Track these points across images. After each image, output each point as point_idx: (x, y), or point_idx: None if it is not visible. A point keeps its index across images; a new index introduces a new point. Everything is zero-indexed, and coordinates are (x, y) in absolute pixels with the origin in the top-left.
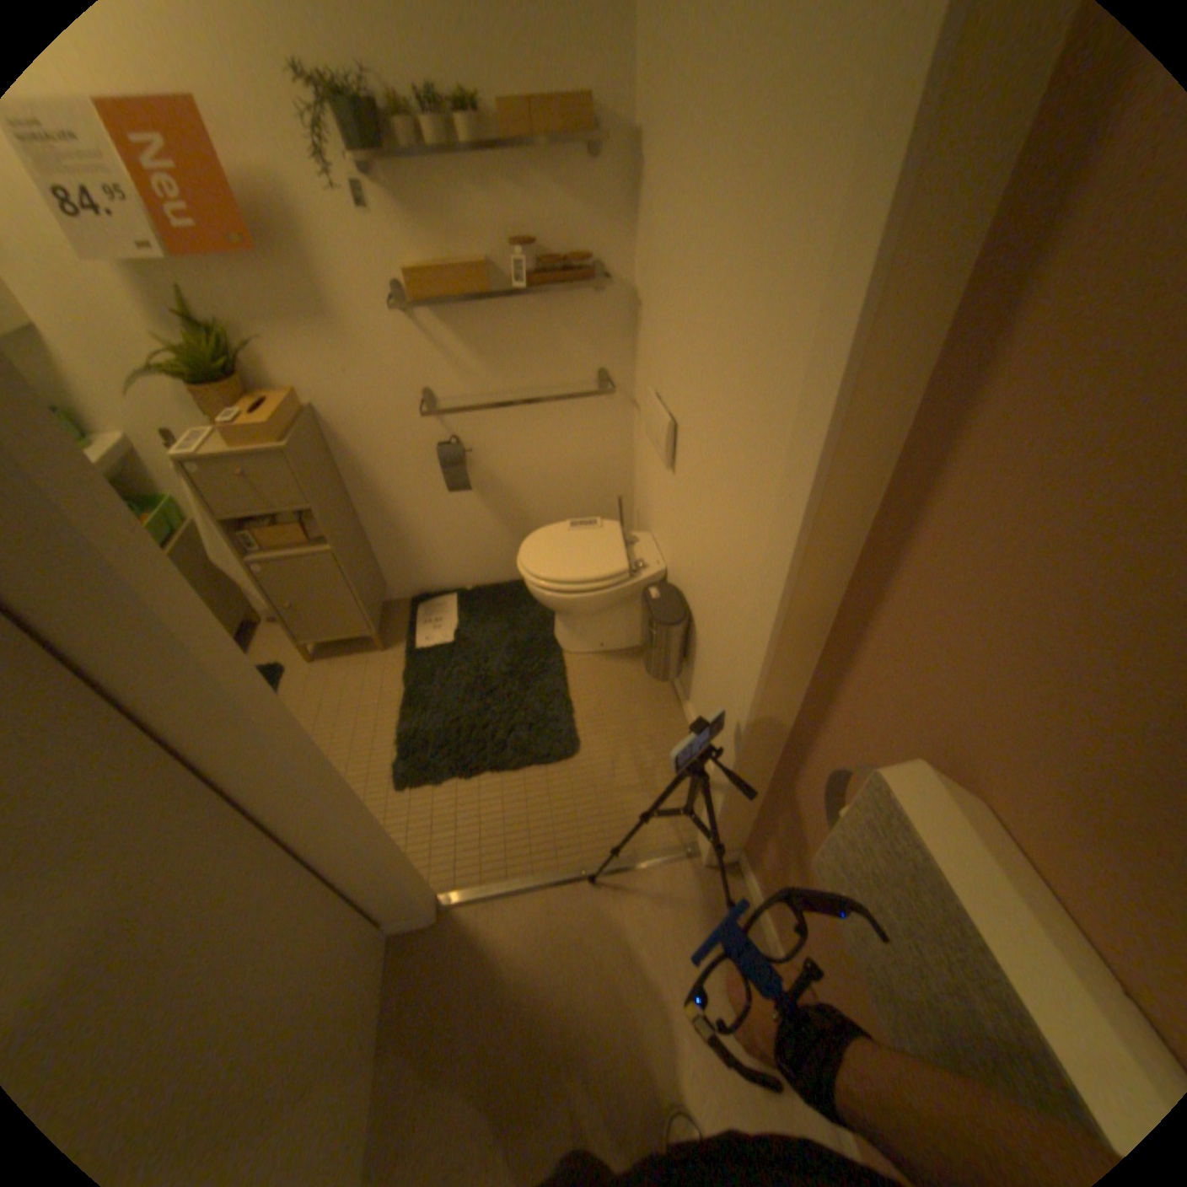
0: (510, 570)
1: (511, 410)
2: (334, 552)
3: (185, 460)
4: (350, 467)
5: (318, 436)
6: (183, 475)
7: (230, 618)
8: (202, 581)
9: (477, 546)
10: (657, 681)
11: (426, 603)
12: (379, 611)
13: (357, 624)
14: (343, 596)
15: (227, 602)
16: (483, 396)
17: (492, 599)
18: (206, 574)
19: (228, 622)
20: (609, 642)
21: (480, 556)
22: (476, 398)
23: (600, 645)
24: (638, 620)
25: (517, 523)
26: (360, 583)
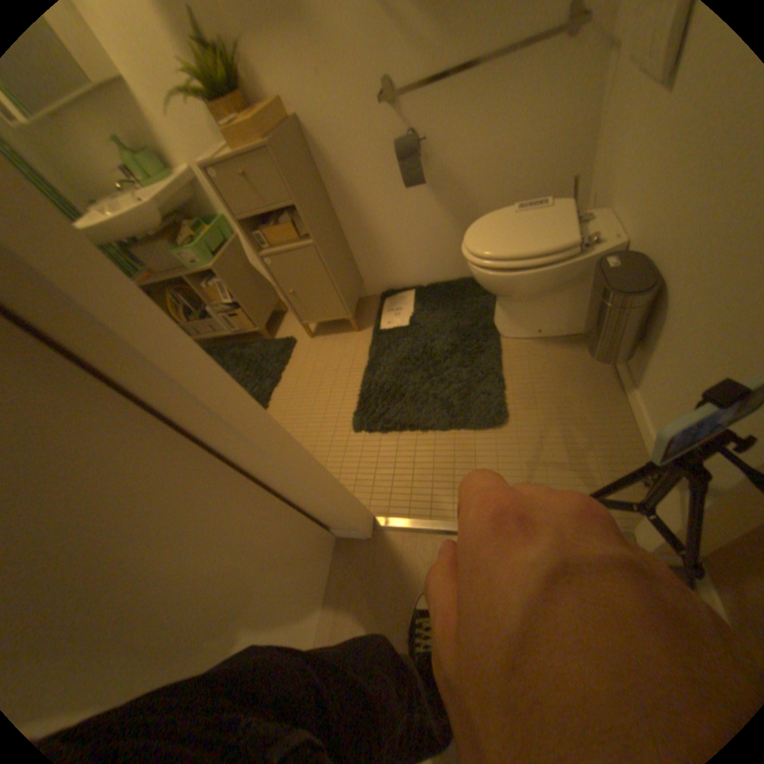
0: (460, 265)
1: (466, 81)
2: (315, 242)
3: (207, 162)
4: (330, 172)
5: (303, 141)
6: (208, 176)
7: (266, 302)
8: (246, 274)
9: (432, 242)
10: (598, 364)
11: (392, 295)
12: (355, 298)
13: (338, 306)
14: (326, 282)
15: (264, 291)
16: (438, 68)
17: (443, 290)
18: (249, 269)
19: (264, 305)
20: (549, 326)
21: (434, 253)
22: (431, 73)
23: (539, 328)
24: (583, 303)
25: (467, 216)
26: (339, 272)
